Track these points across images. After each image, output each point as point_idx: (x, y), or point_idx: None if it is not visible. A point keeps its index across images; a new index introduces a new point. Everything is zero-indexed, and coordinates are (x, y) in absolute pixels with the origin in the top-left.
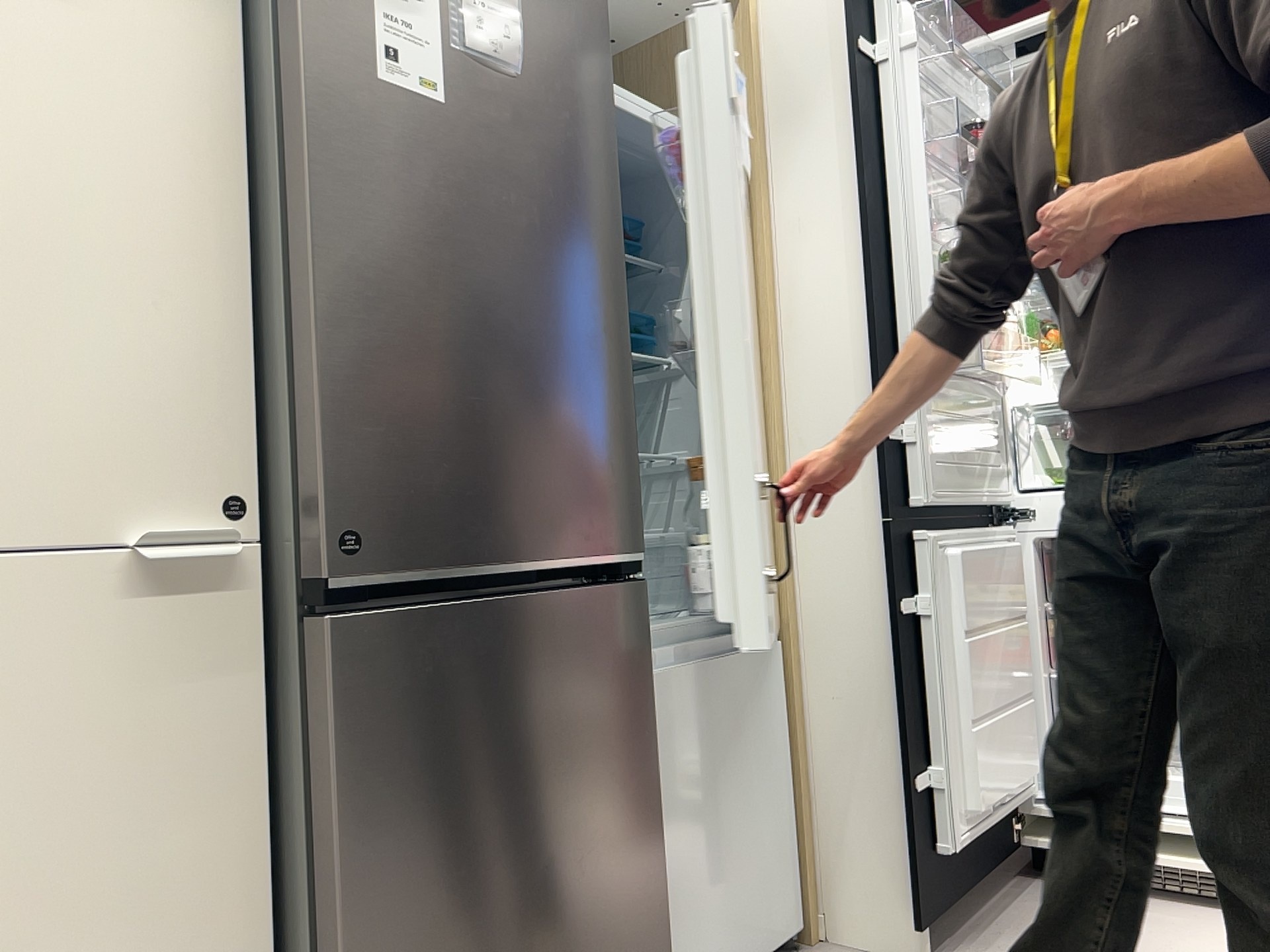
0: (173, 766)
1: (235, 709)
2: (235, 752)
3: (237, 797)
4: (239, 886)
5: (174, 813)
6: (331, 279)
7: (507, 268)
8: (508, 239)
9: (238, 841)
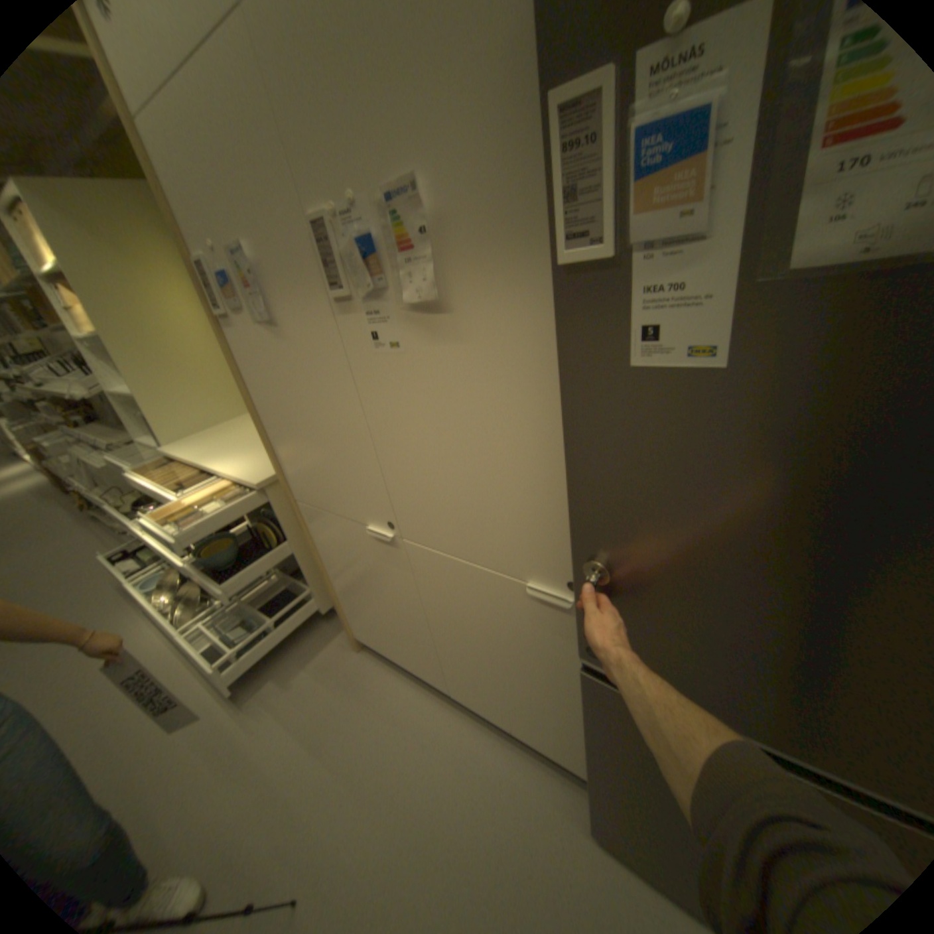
0: (552, 654)
1: (577, 653)
2: (578, 666)
3: (578, 679)
4: (580, 702)
5: (553, 667)
6: (586, 522)
7: (808, 537)
8: (823, 507)
9: (579, 691)
